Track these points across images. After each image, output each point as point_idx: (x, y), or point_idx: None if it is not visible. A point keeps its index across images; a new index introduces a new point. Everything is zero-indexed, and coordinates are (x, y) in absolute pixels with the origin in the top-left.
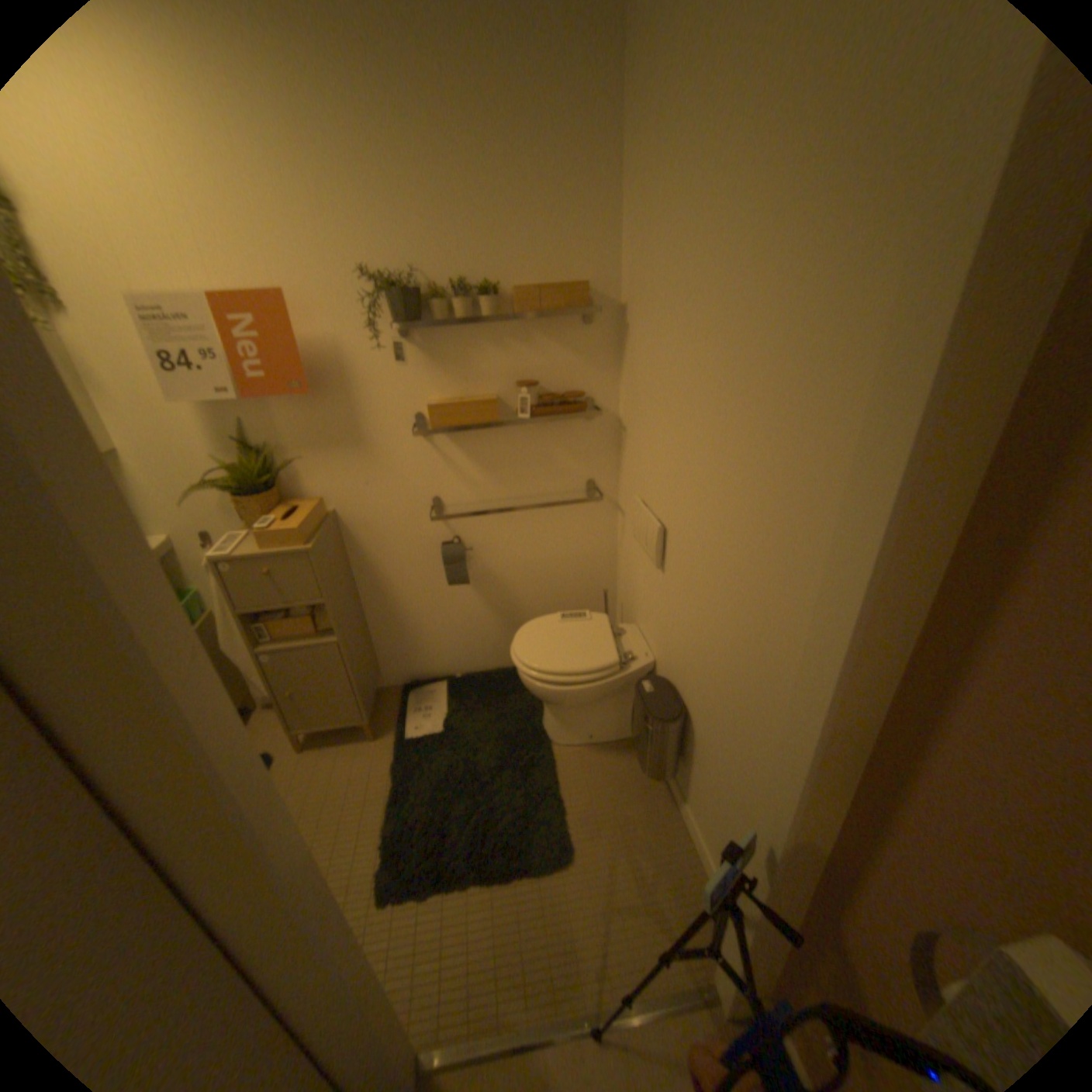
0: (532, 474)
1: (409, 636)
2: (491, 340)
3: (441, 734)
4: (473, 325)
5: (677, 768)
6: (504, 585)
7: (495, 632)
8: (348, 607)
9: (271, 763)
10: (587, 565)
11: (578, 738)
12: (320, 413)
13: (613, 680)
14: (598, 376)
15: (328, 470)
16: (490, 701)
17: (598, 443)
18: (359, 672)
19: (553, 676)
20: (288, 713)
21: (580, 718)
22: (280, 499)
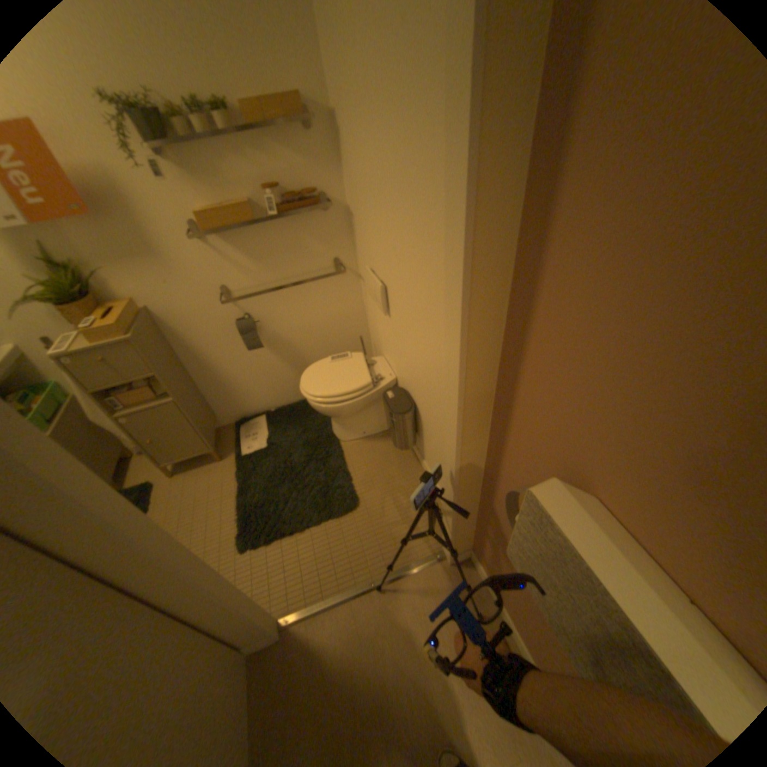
0: (291, 259)
1: (230, 389)
2: (232, 151)
3: (266, 449)
4: (213, 139)
5: (415, 440)
6: (290, 344)
7: (291, 377)
8: (175, 376)
9: (152, 488)
10: (346, 321)
11: (356, 435)
12: (106, 230)
13: (369, 394)
14: (324, 174)
15: (129, 276)
16: (296, 422)
17: (335, 229)
18: (196, 419)
19: (328, 399)
20: (152, 454)
21: (354, 422)
22: (97, 304)
